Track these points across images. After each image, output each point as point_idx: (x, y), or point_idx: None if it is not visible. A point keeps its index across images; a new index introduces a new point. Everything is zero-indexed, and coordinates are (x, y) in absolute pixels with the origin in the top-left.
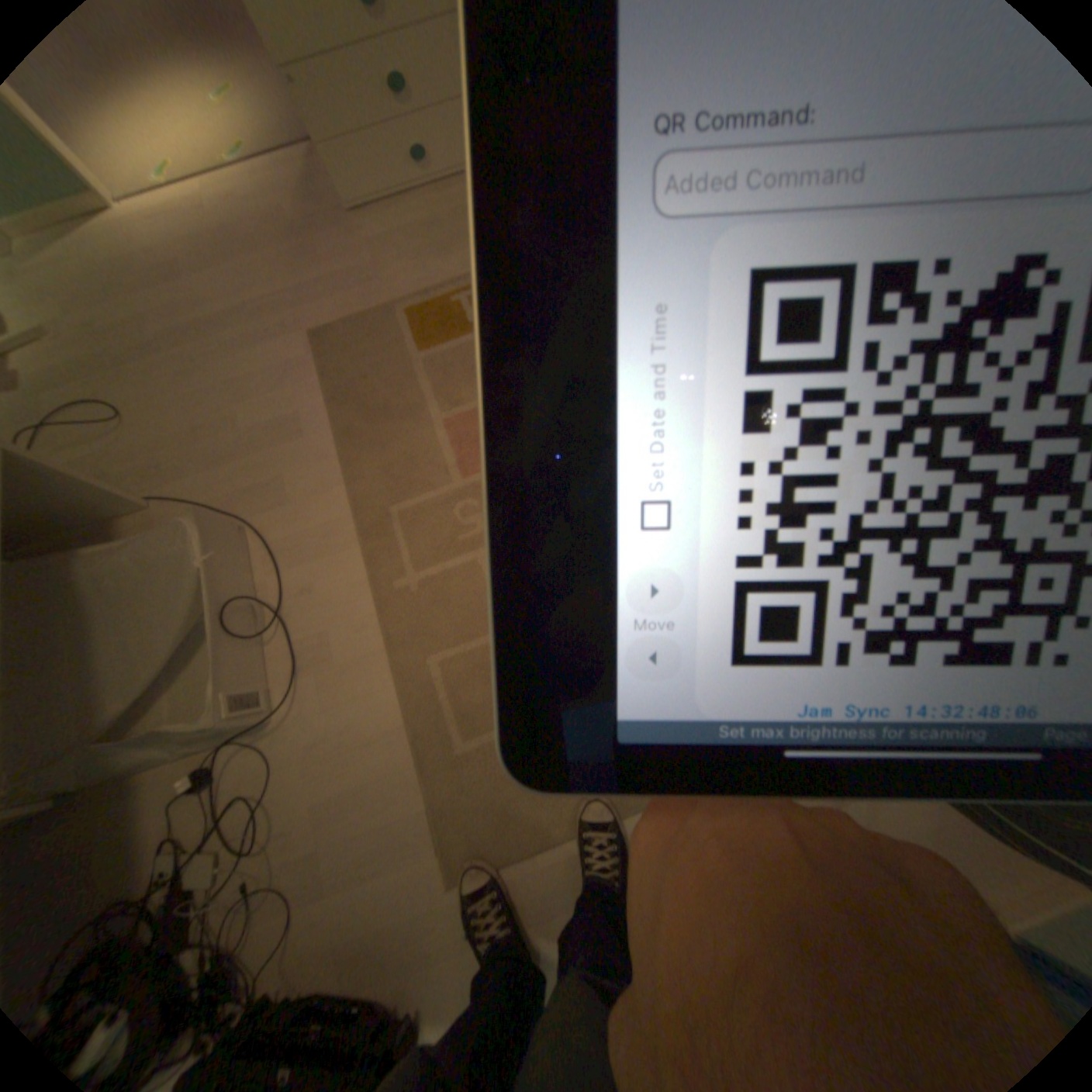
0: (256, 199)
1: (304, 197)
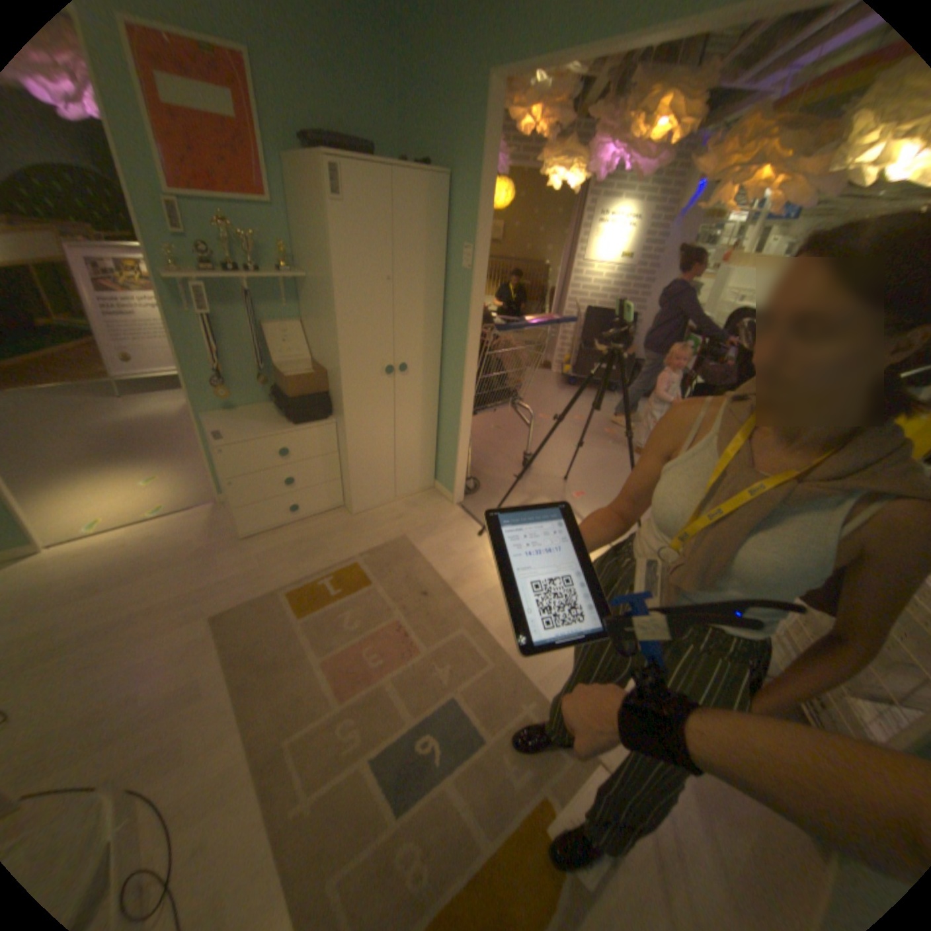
0: (170, 538)
1: (208, 534)
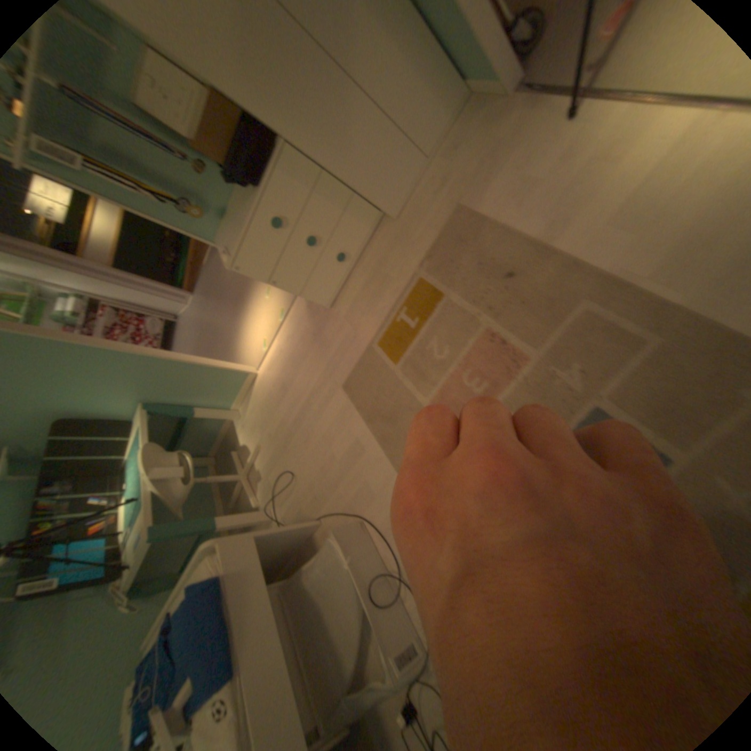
0: (297, 330)
1: (312, 314)
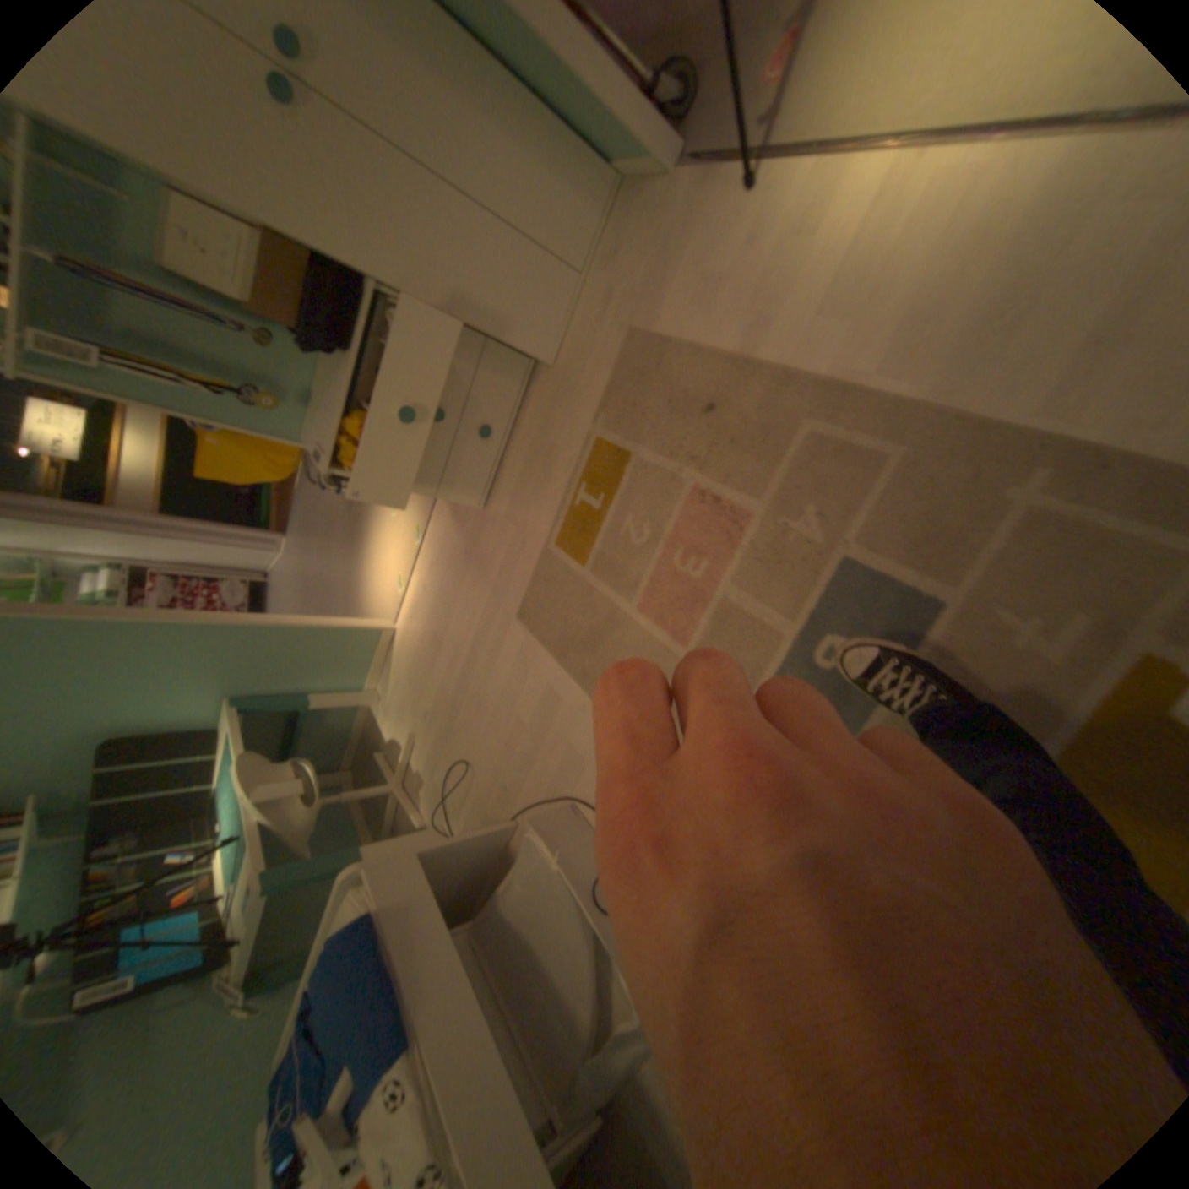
0: (439, 551)
1: (457, 523)
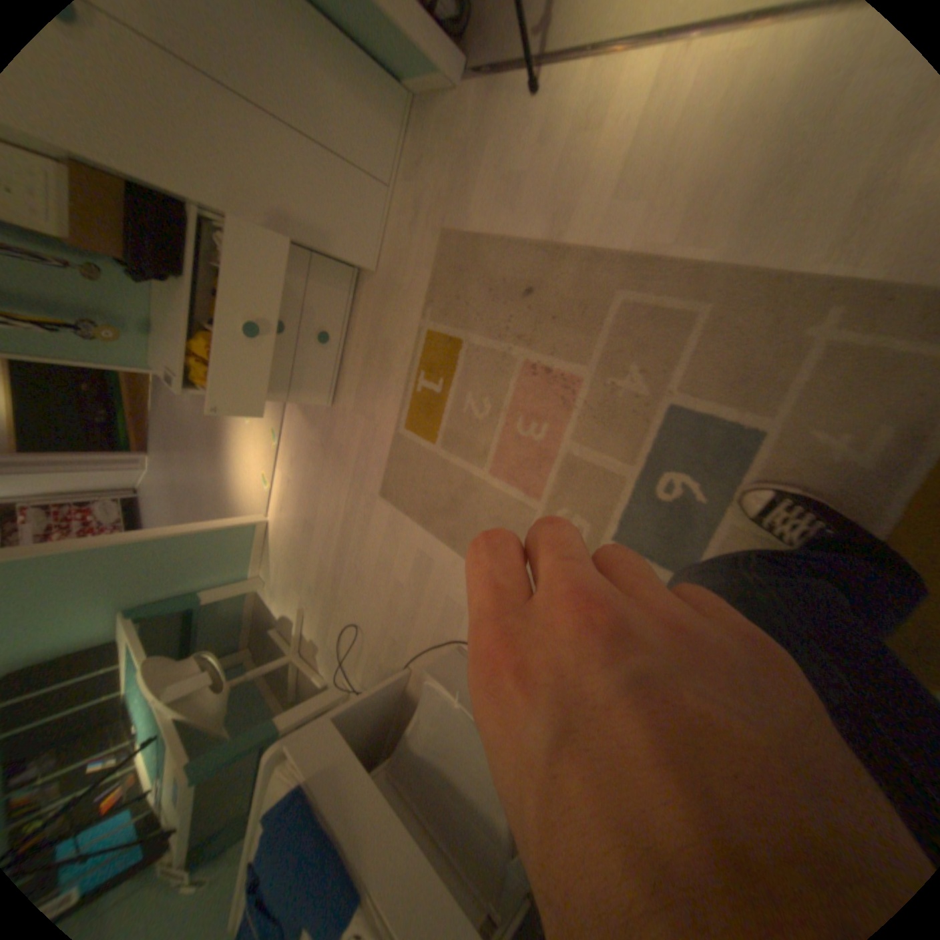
0: (299, 447)
1: (311, 420)
